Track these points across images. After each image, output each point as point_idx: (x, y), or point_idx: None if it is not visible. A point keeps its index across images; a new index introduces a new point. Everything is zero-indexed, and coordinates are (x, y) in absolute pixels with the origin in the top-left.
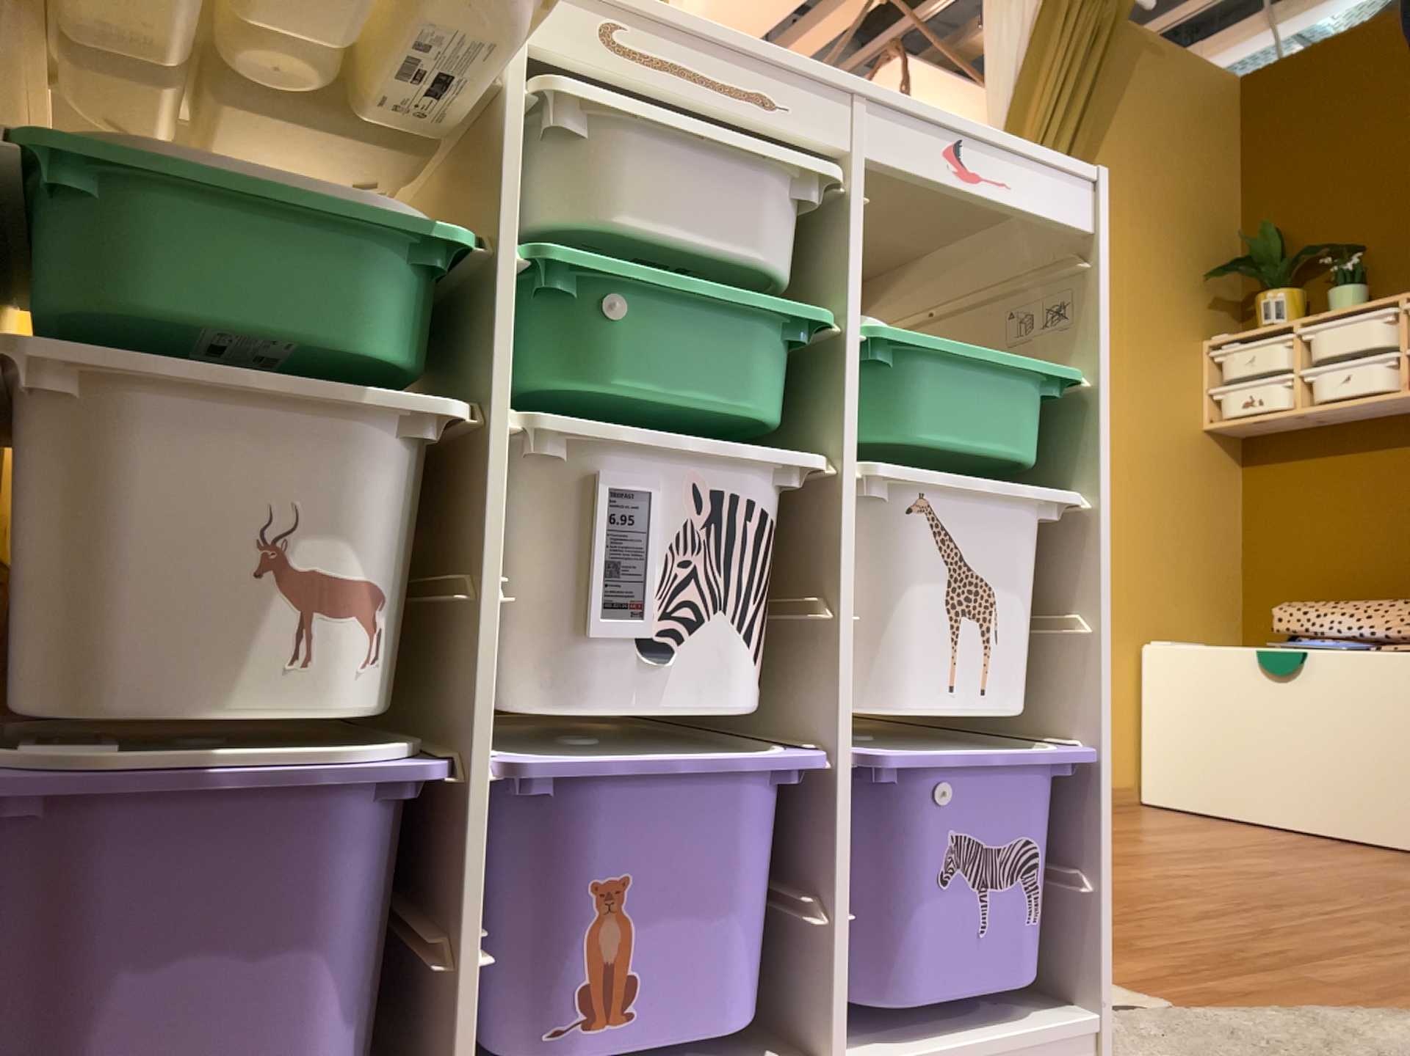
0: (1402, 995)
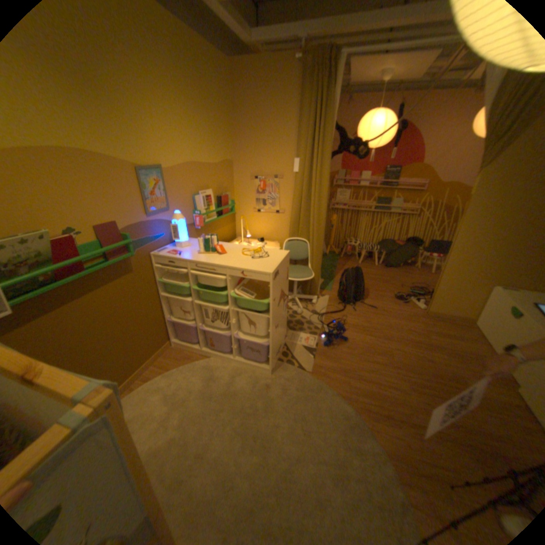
0: (353, 398)
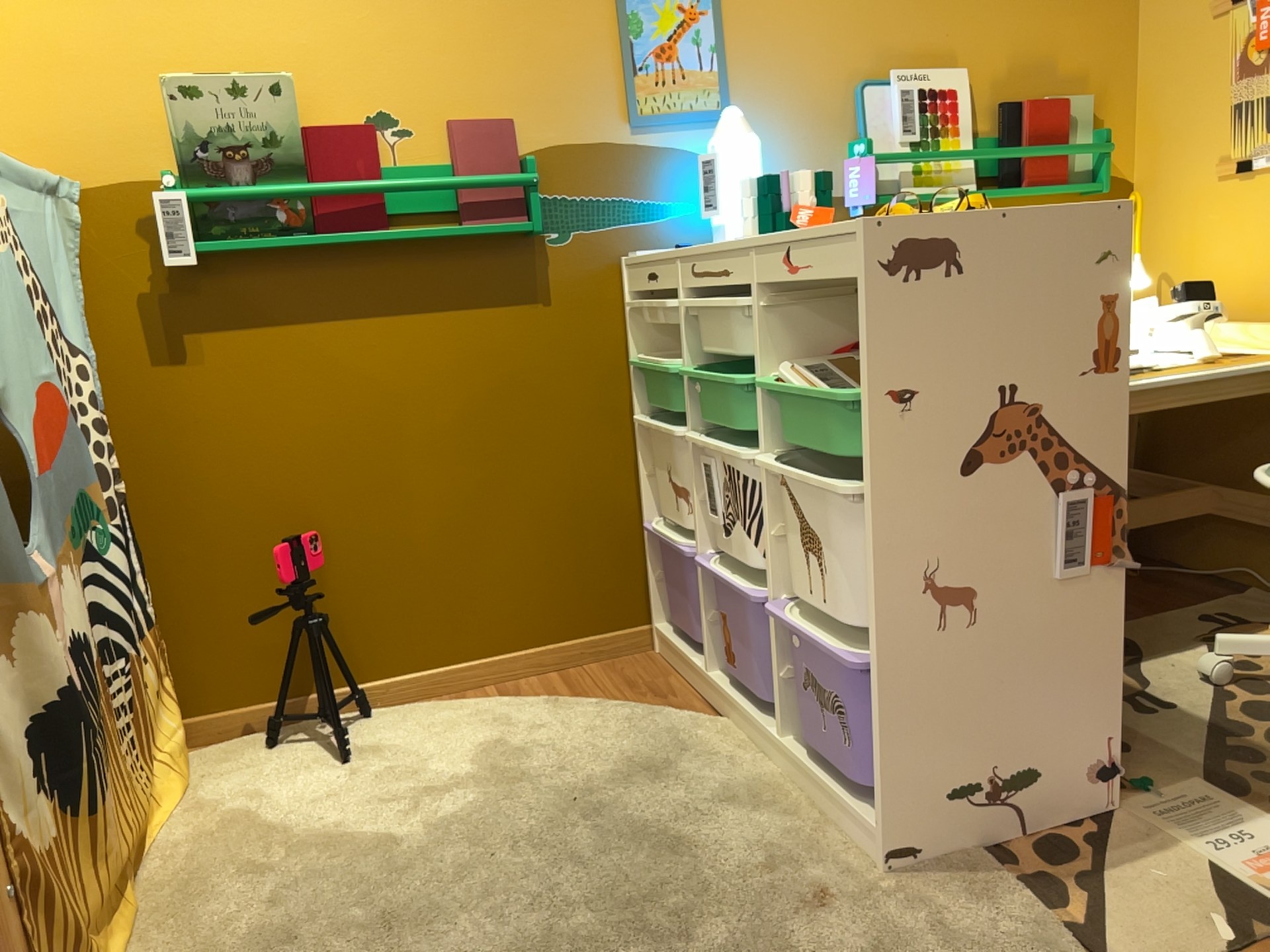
0: None
